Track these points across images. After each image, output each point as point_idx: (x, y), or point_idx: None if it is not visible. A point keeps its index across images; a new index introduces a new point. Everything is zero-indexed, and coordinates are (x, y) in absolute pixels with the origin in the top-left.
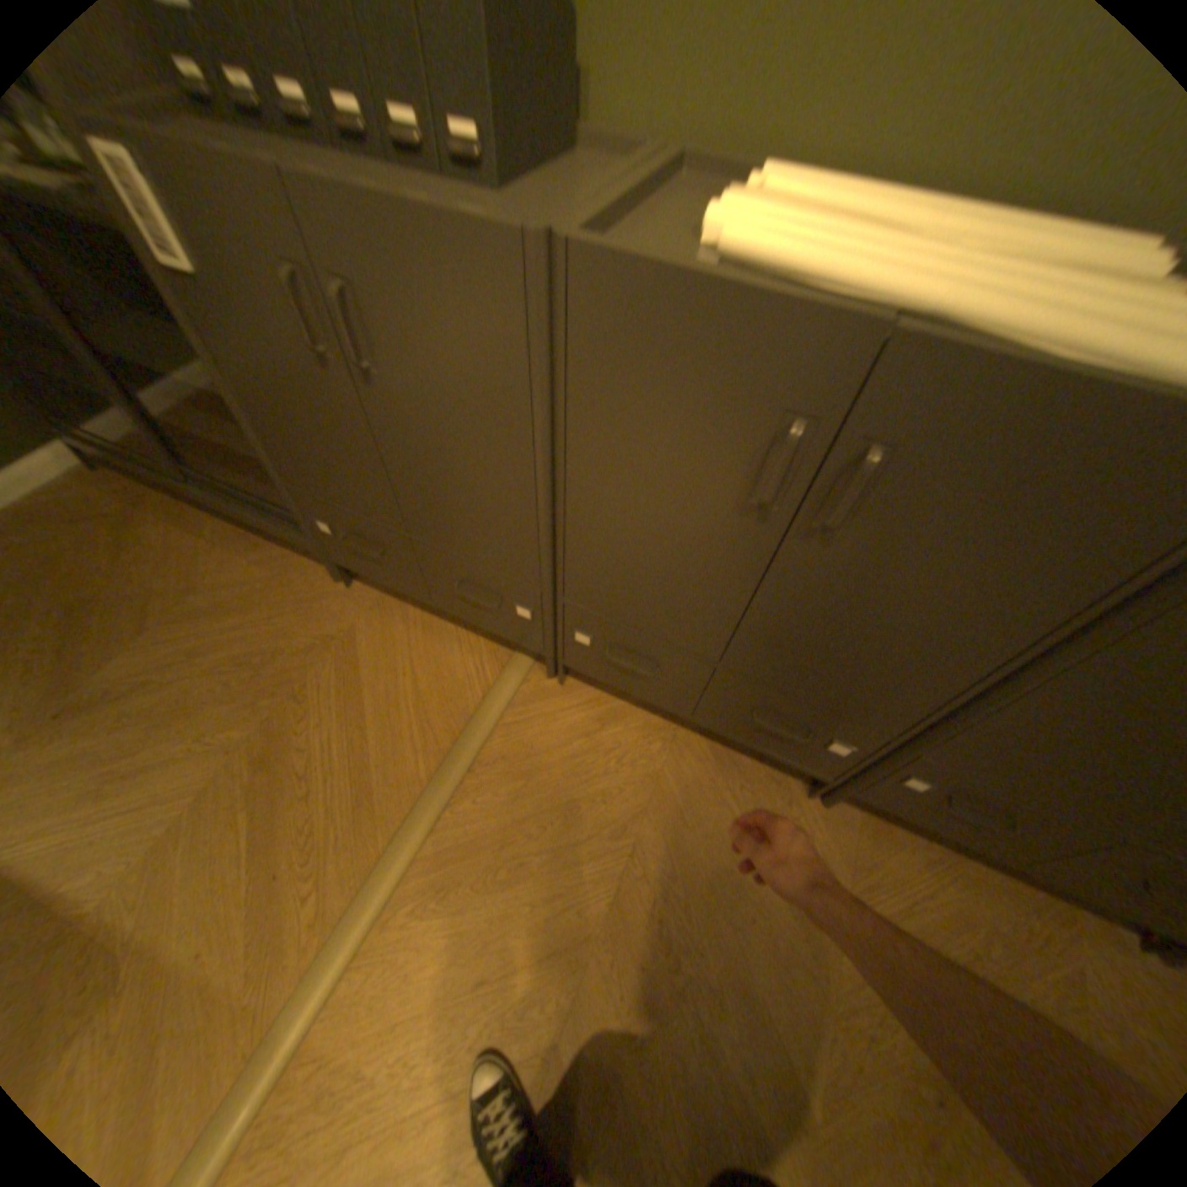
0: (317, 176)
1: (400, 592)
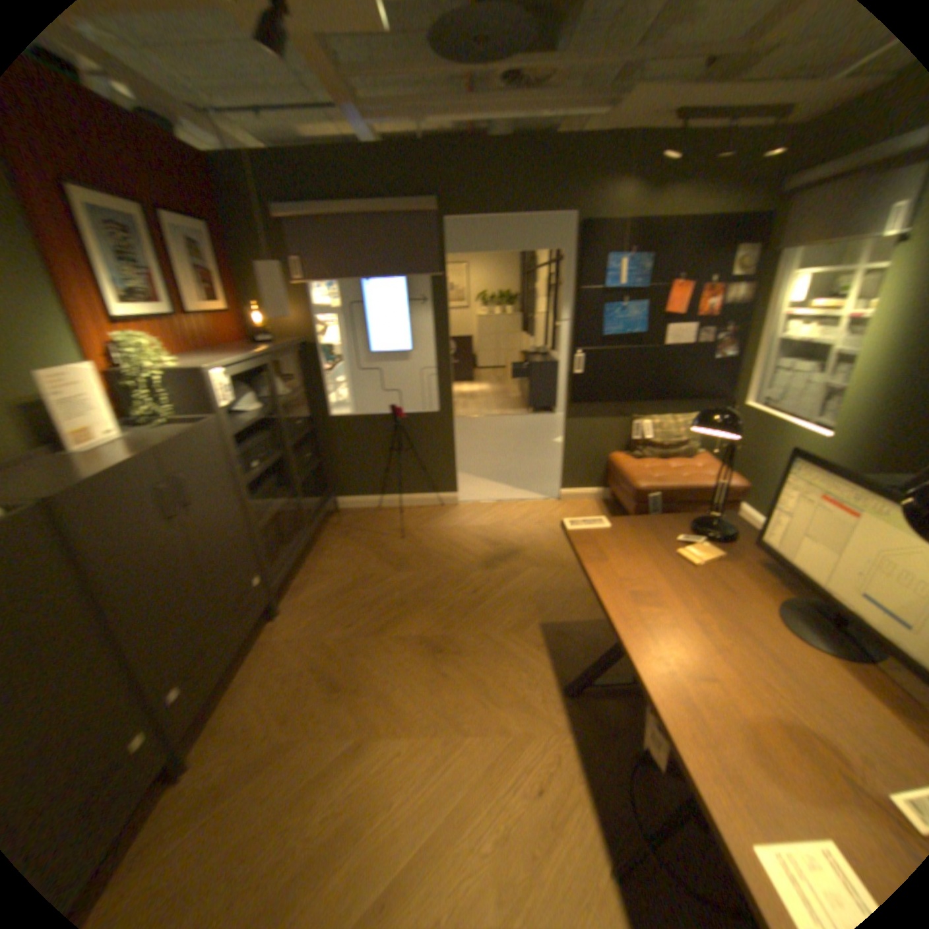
0: None
1: None
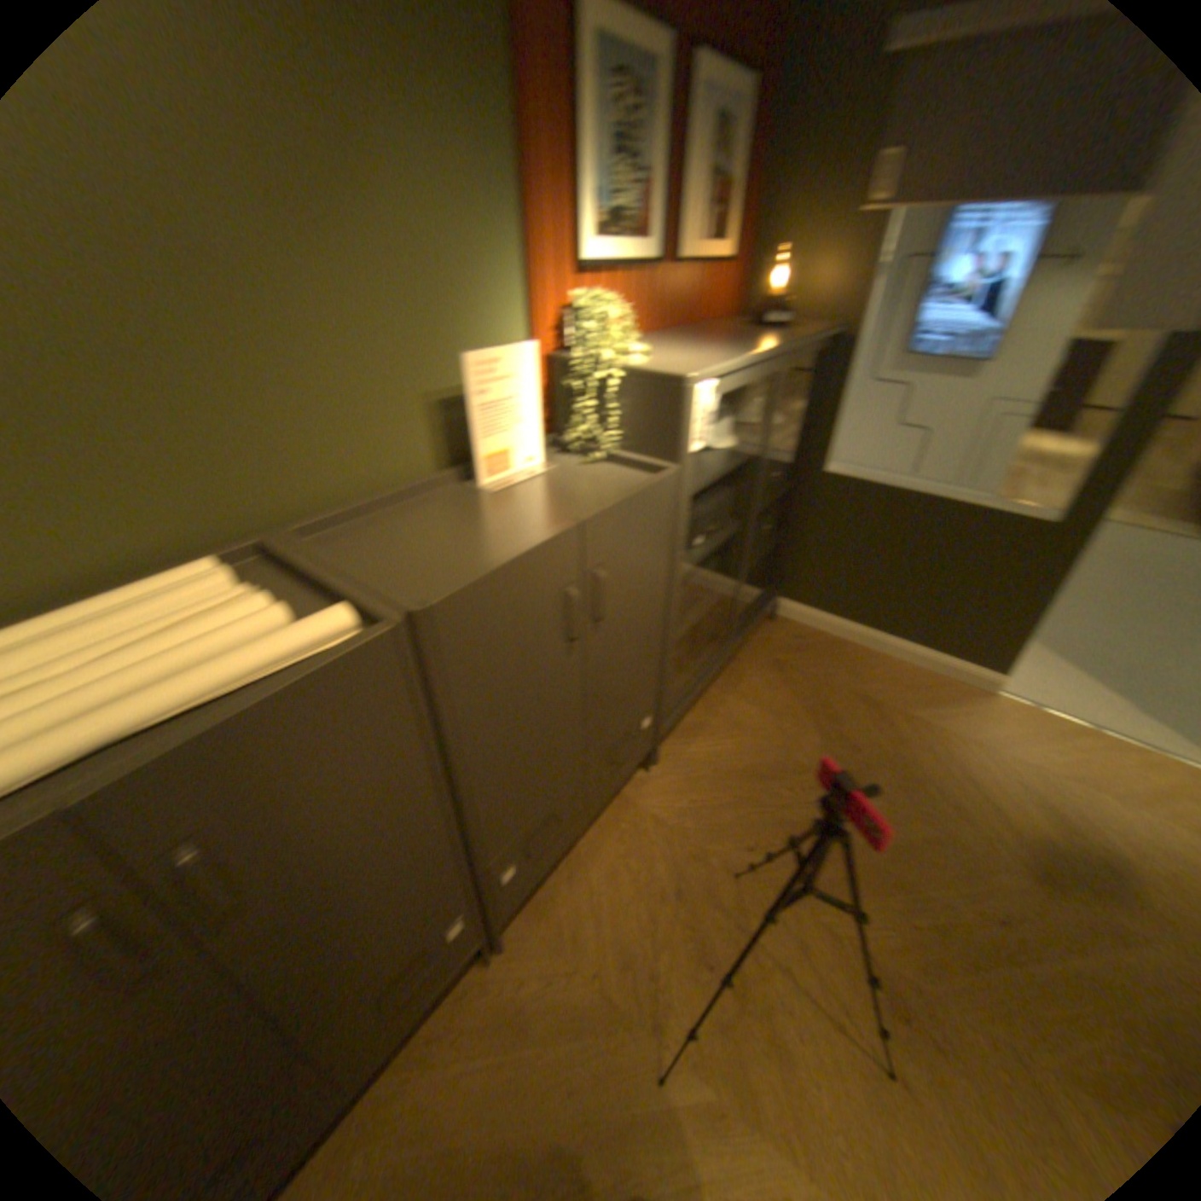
0: None
1: None
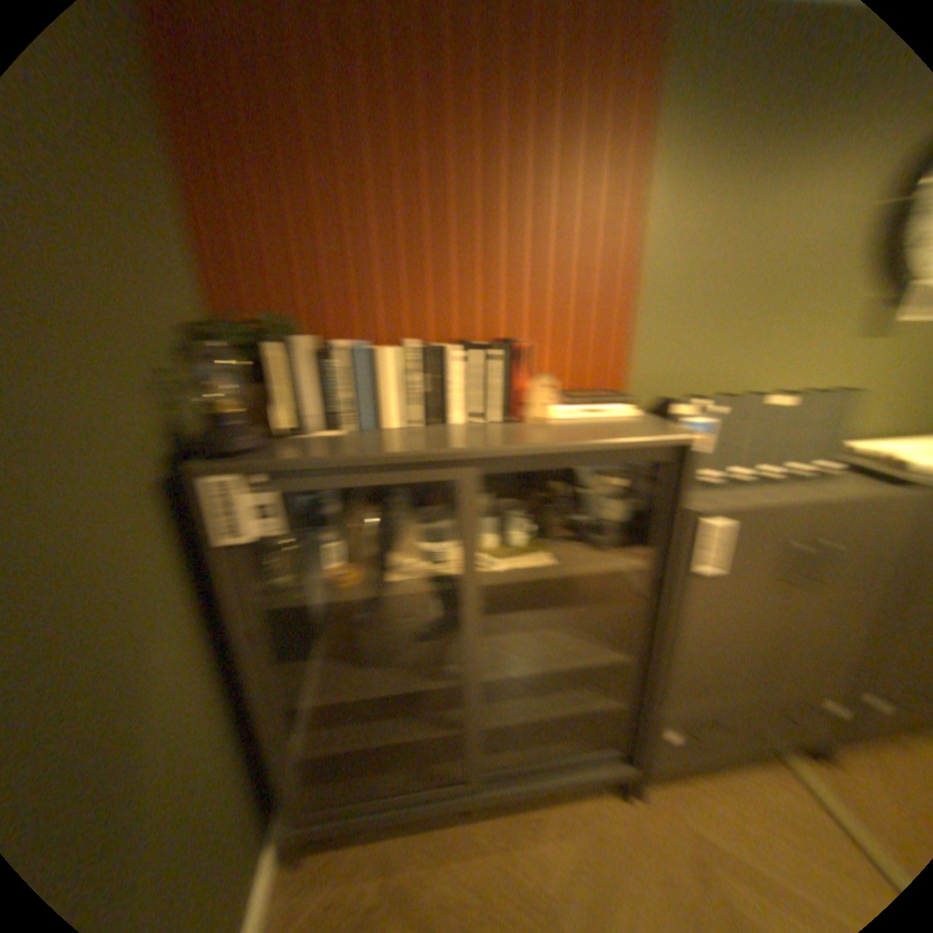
0: (845, 498)
1: (718, 766)
